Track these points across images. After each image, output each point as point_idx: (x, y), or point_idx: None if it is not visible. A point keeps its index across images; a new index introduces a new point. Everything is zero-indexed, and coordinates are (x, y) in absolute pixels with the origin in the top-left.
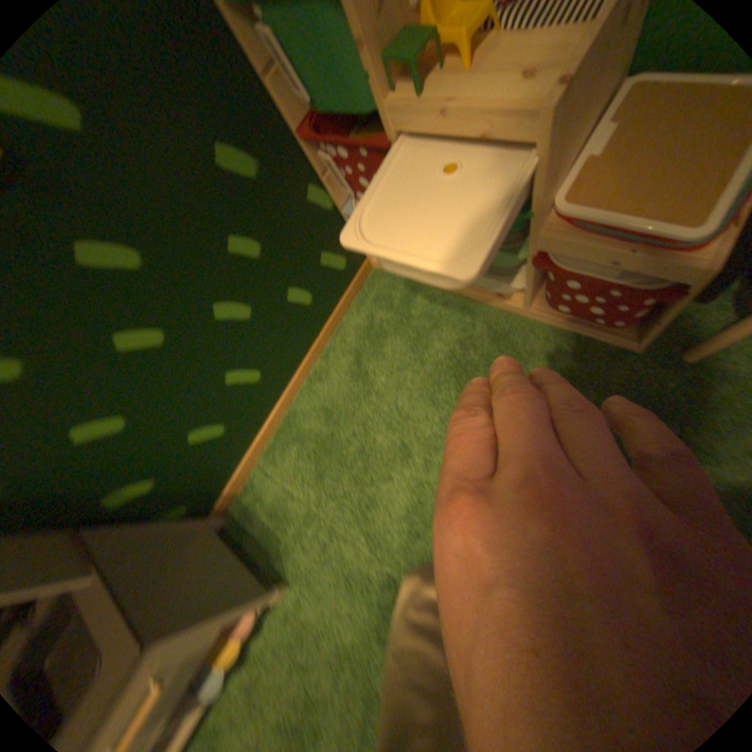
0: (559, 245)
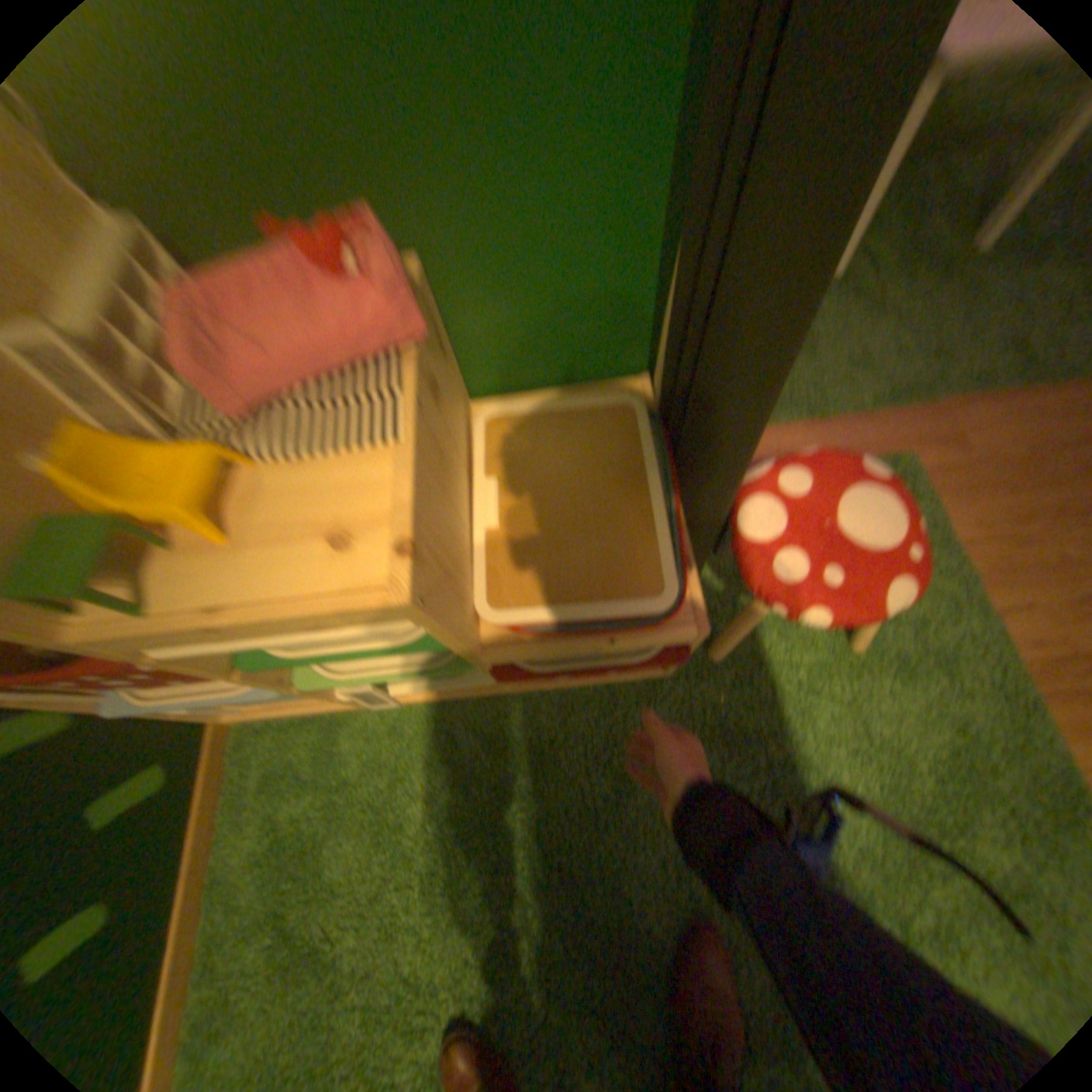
0: (508, 656)
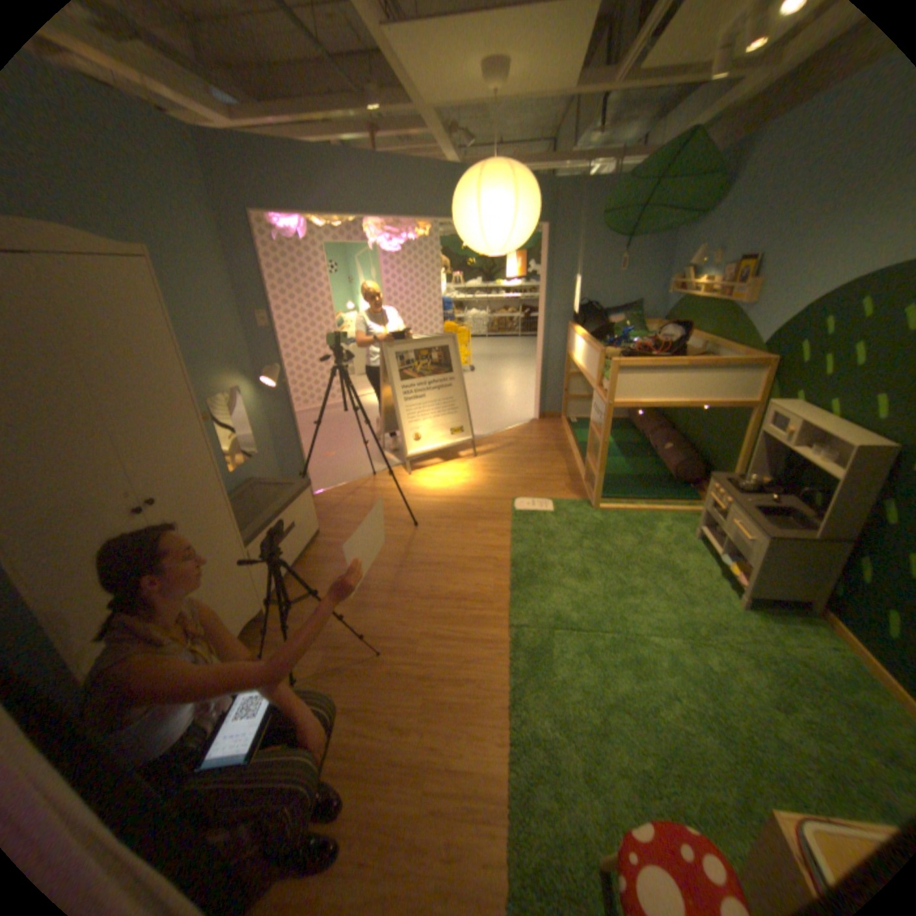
0: None
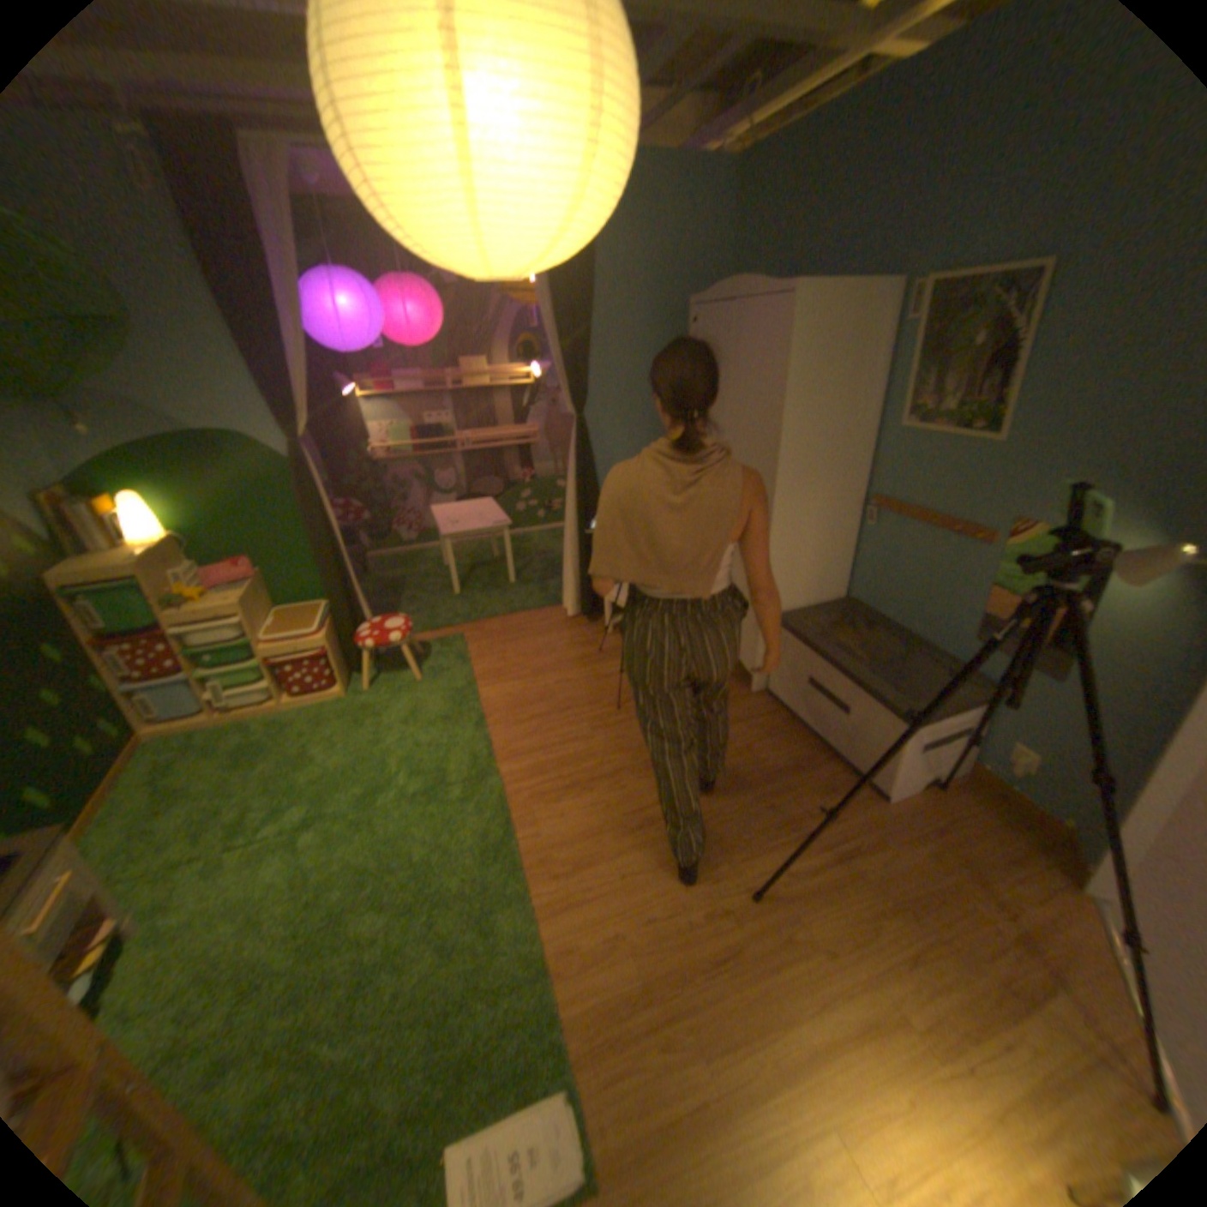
0: (264, 656)
